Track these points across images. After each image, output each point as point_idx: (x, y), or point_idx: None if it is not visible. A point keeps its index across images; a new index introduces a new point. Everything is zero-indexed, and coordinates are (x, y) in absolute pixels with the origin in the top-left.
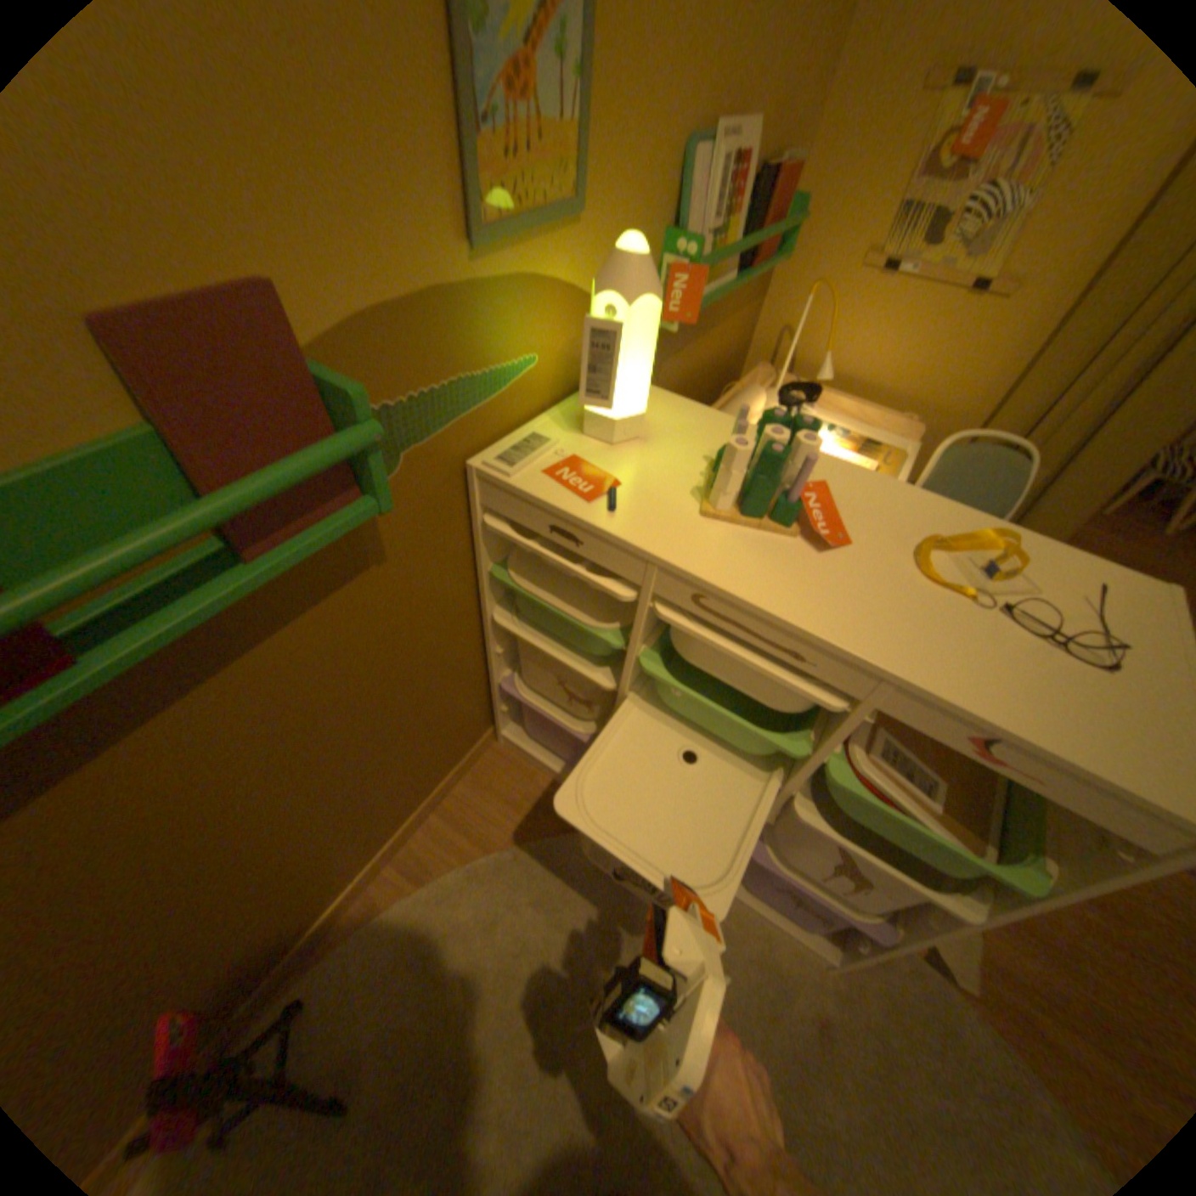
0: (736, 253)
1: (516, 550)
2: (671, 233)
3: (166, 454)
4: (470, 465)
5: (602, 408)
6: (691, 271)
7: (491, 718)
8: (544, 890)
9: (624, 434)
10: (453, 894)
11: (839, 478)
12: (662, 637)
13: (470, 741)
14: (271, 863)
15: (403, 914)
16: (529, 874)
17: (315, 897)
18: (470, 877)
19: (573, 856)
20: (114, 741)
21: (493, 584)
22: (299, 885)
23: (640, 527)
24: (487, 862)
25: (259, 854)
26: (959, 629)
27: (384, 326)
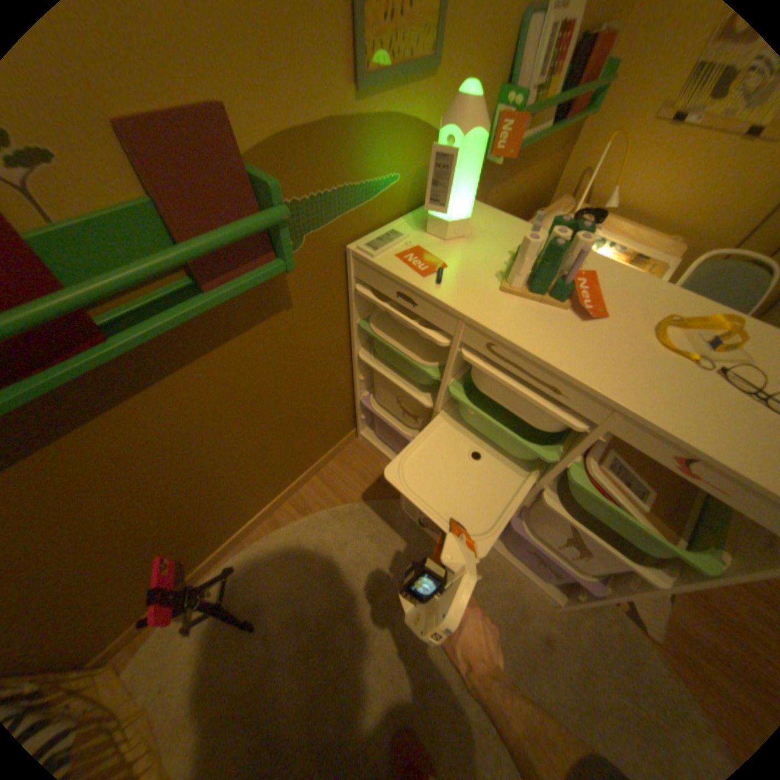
0: (555, 107)
1: (376, 311)
2: (504, 88)
3: (159, 219)
4: (348, 249)
5: (440, 214)
6: (516, 117)
7: (355, 423)
8: (378, 529)
9: (453, 234)
10: (323, 523)
11: (607, 272)
12: (466, 375)
13: (341, 435)
14: (219, 485)
15: (293, 530)
16: (370, 519)
17: (244, 512)
18: (334, 515)
19: (397, 513)
20: (132, 395)
21: (360, 333)
22: (235, 502)
23: (456, 295)
24: (345, 508)
25: (212, 479)
26: (681, 381)
27: (295, 144)
